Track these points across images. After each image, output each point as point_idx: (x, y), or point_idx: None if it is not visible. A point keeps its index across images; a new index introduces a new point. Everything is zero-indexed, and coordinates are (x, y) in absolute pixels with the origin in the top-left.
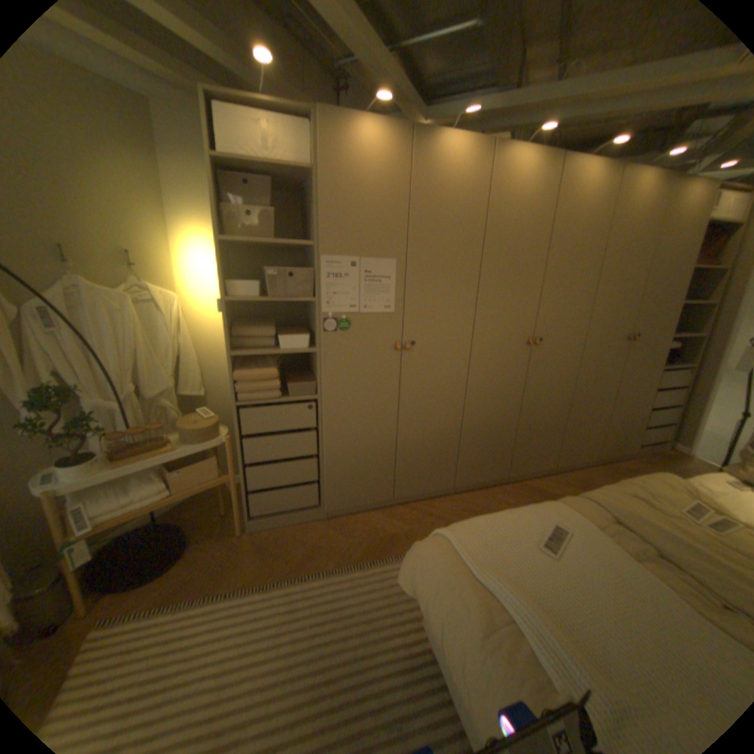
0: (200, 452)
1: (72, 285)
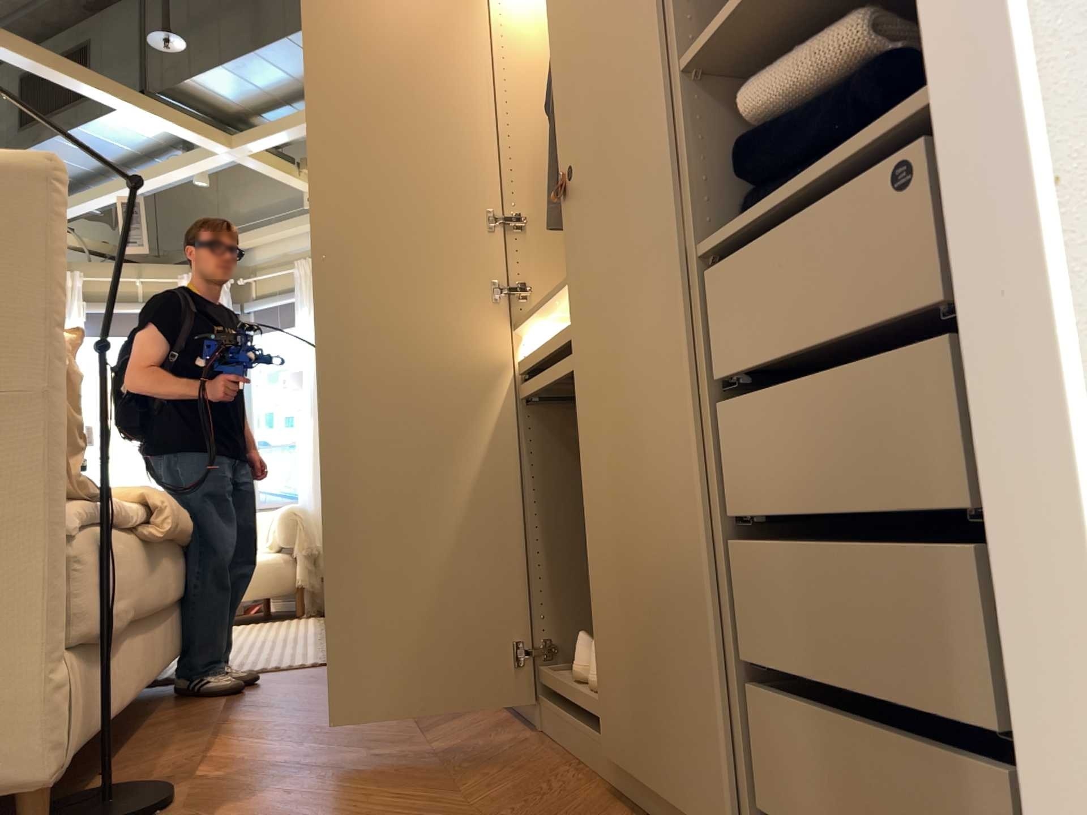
0: None
1: None
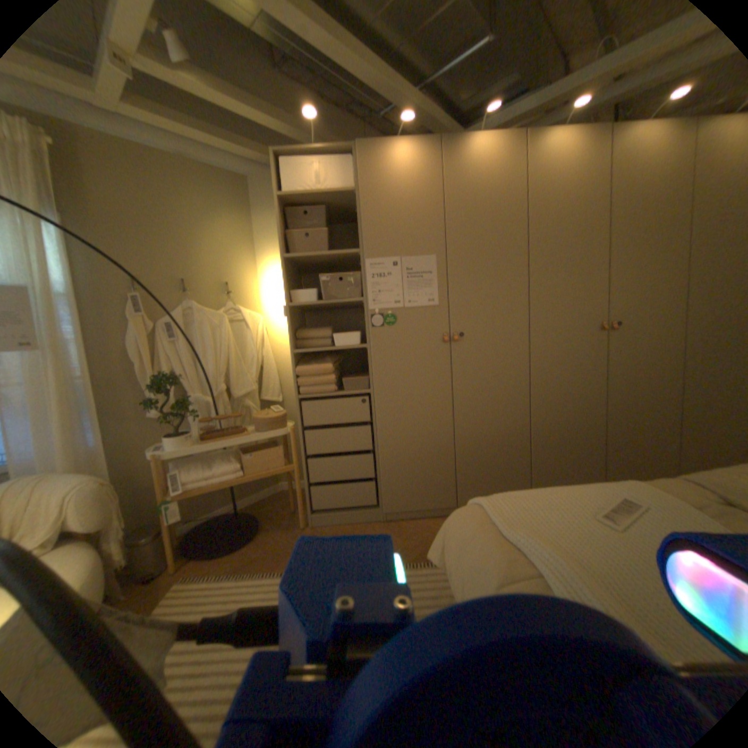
0: (270, 442)
1: (187, 305)
